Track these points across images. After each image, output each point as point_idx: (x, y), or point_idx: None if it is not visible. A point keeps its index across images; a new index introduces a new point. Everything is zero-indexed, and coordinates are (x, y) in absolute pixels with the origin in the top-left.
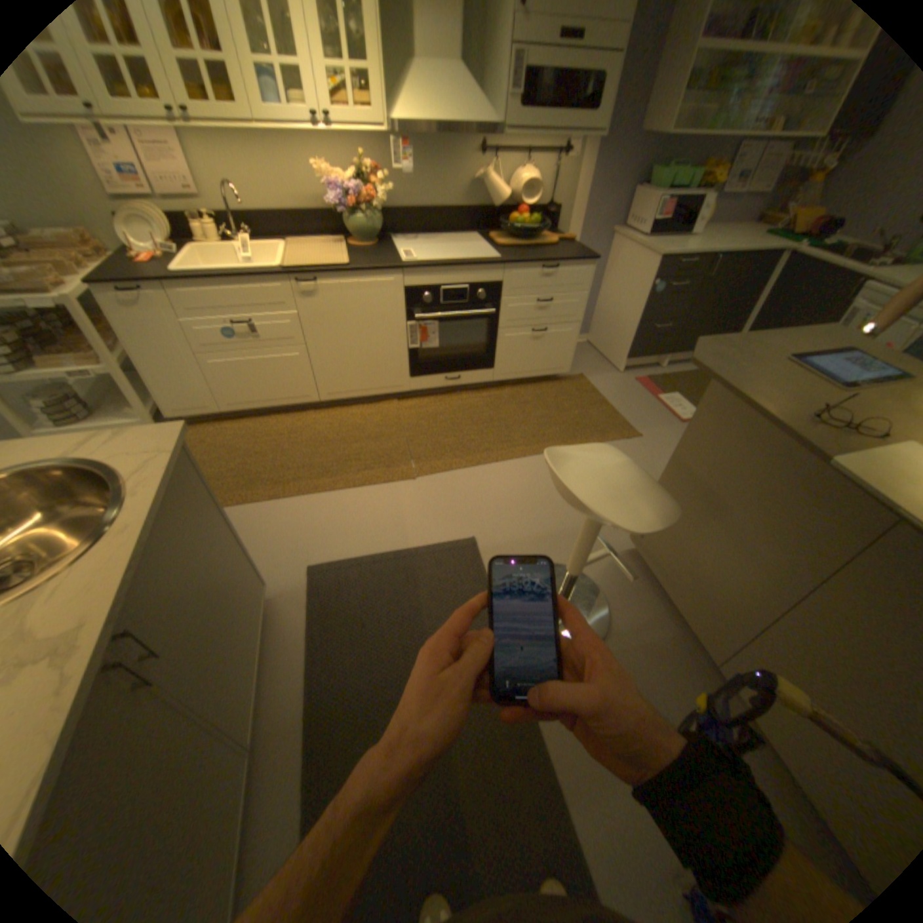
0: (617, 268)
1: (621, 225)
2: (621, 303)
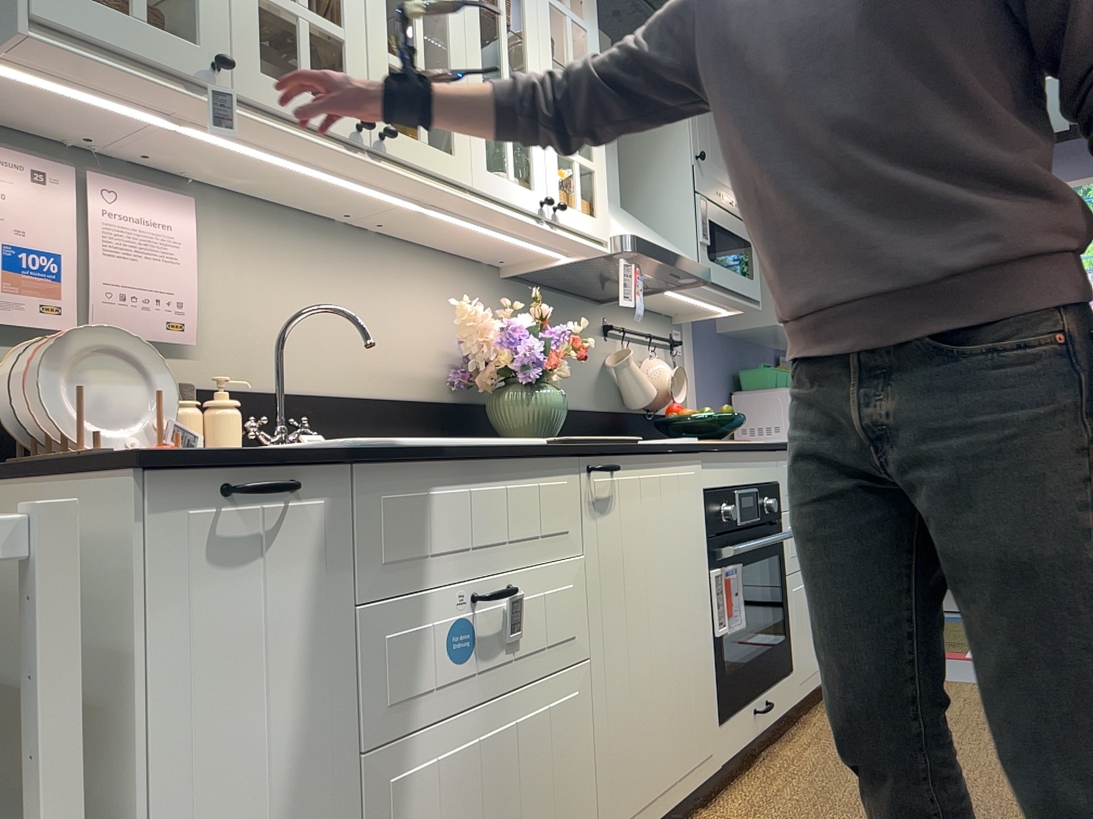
0: None
1: None
2: None
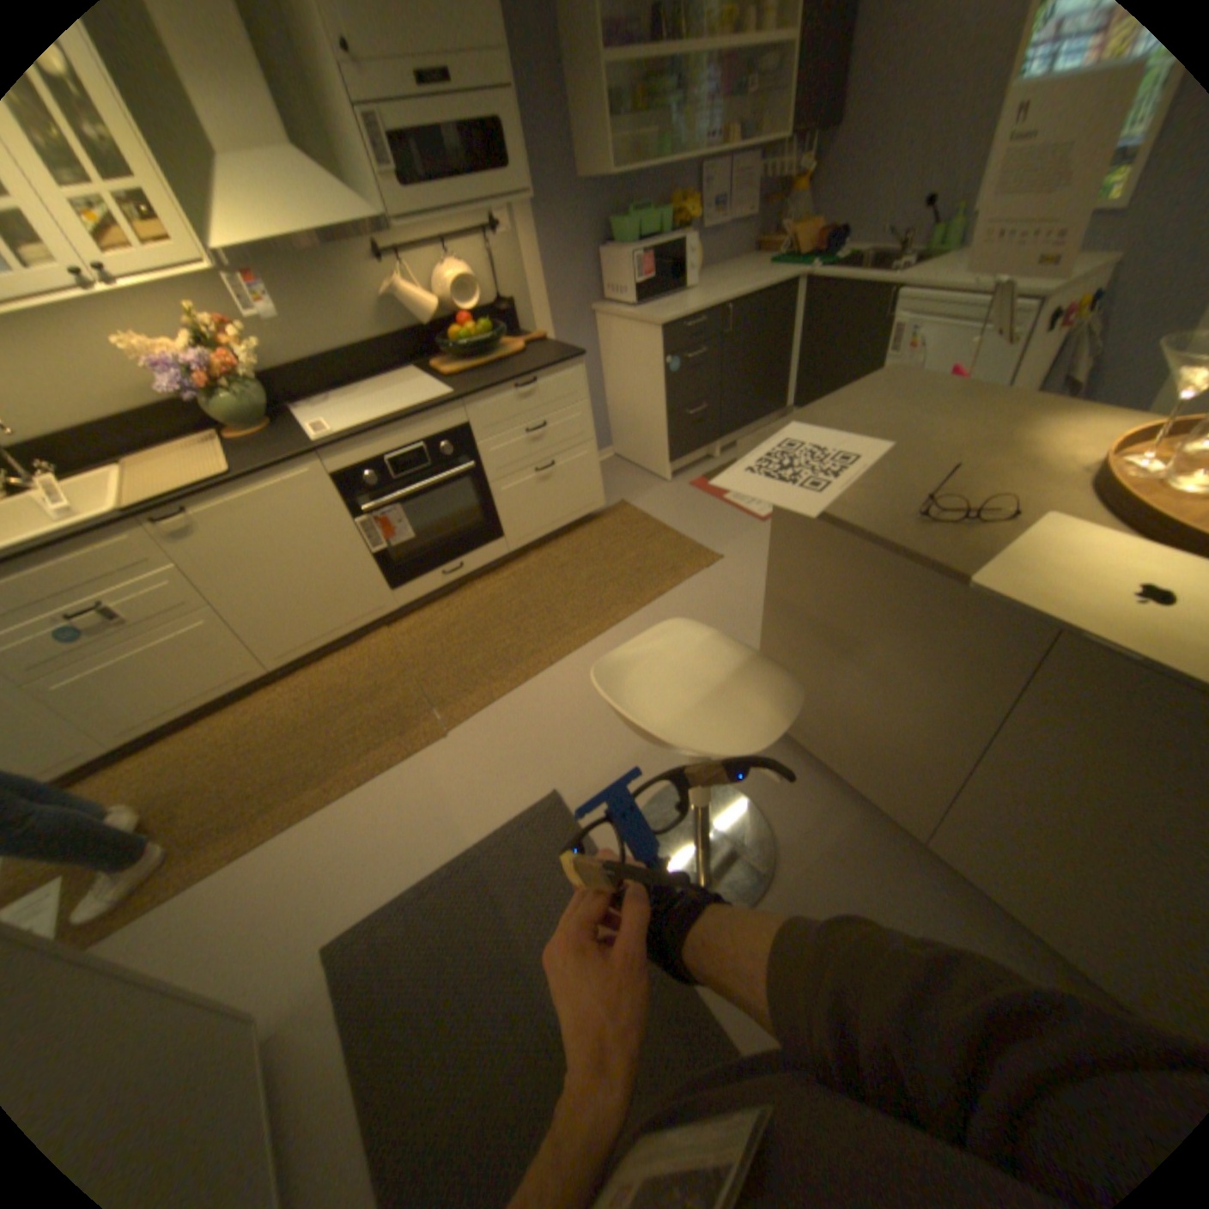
0: (614, 356)
1: (599, 301)
2: (636, 397)
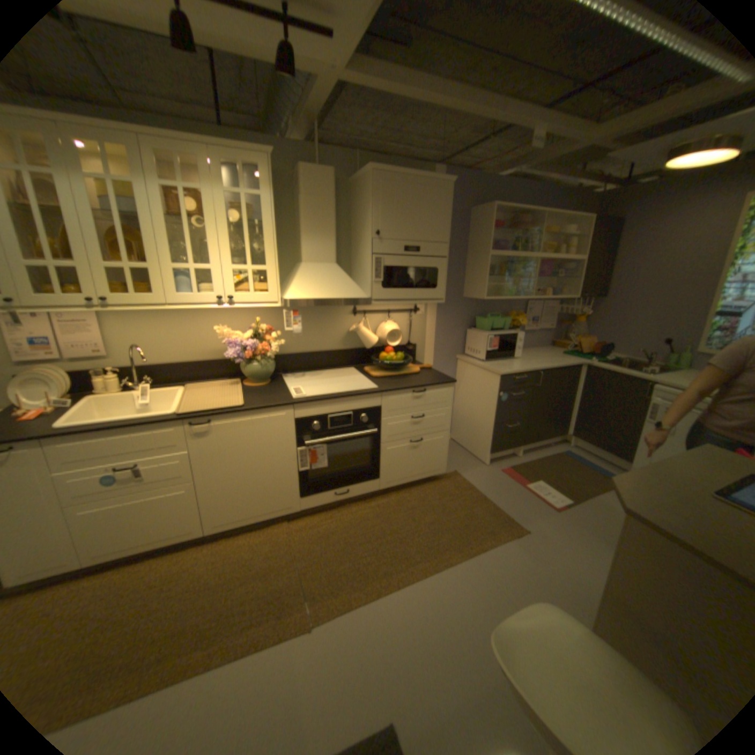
0: (464, 383)
1: (461, 354)
2: (474, 409)
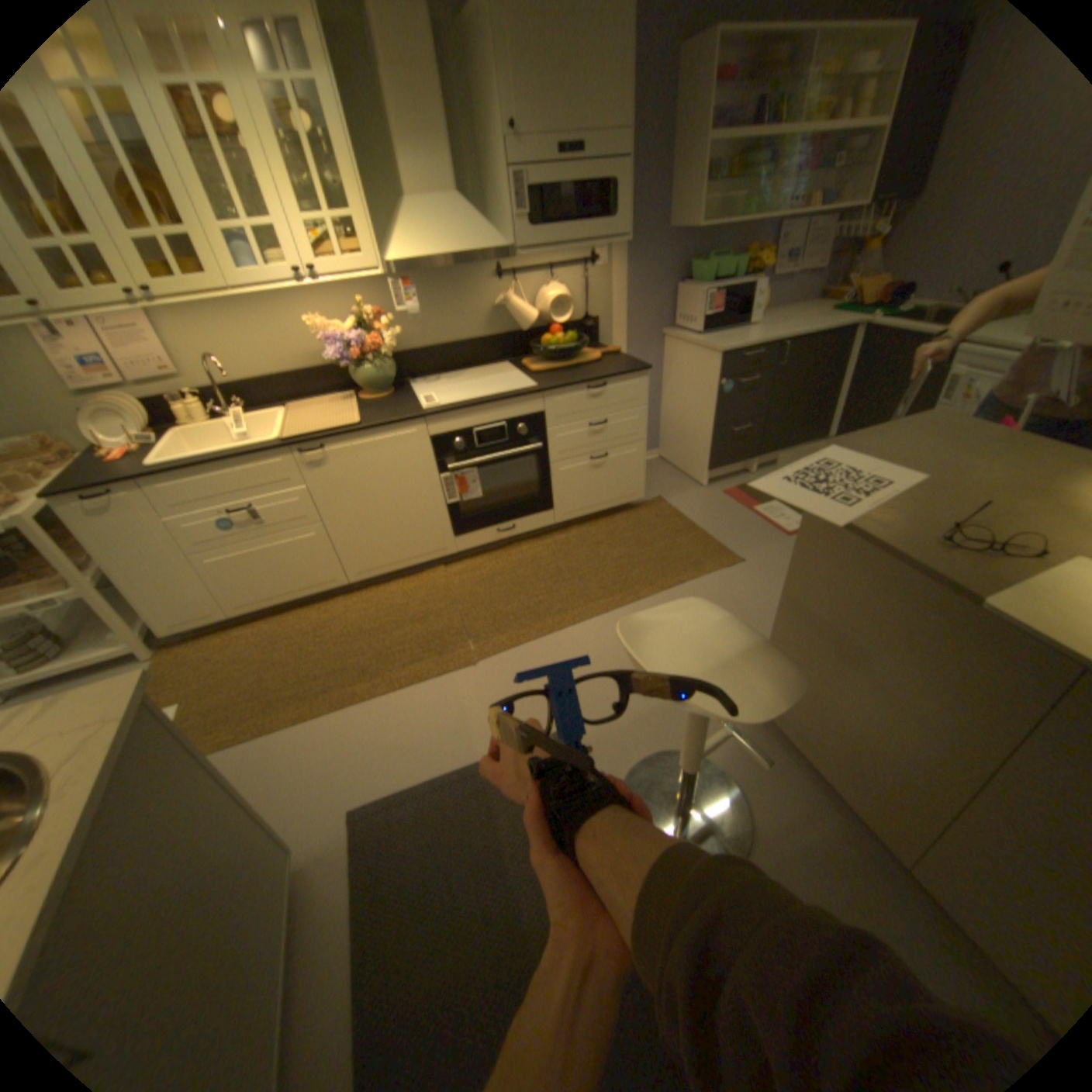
0: (675, 373)
1: (670, 326)
2: (688, 410)
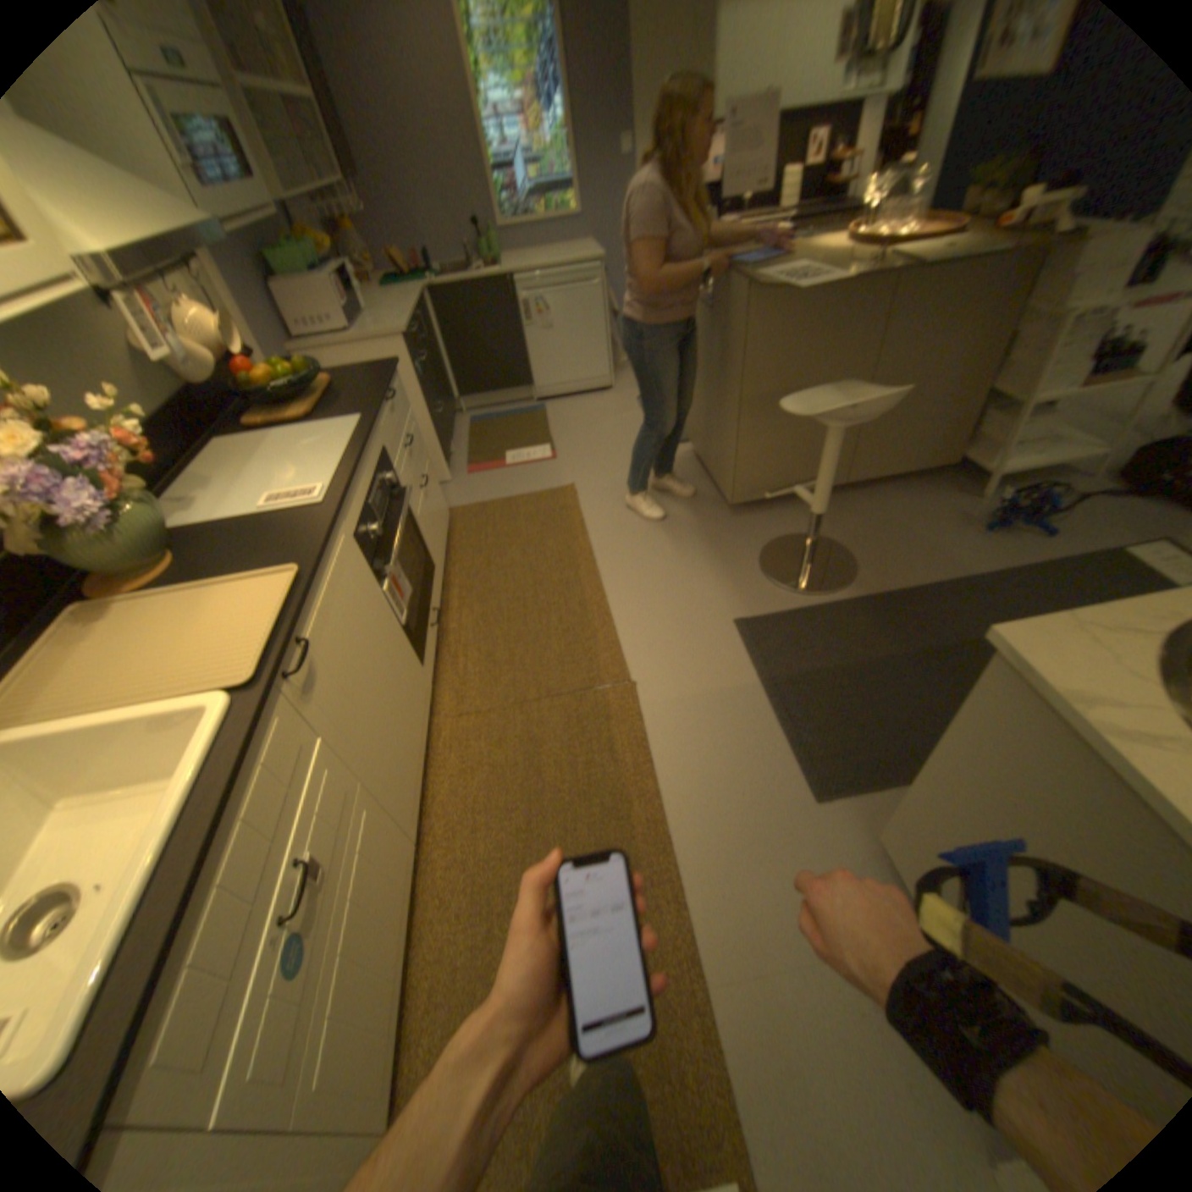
0: None
1: (286, 343)
2: None
